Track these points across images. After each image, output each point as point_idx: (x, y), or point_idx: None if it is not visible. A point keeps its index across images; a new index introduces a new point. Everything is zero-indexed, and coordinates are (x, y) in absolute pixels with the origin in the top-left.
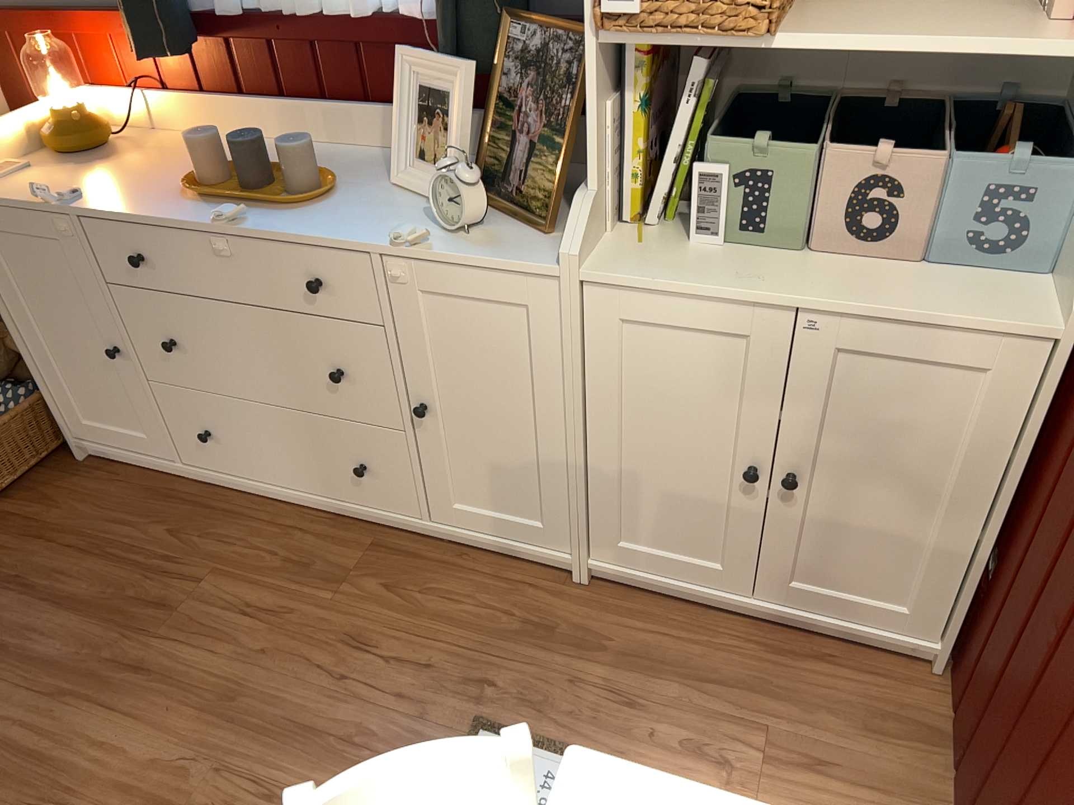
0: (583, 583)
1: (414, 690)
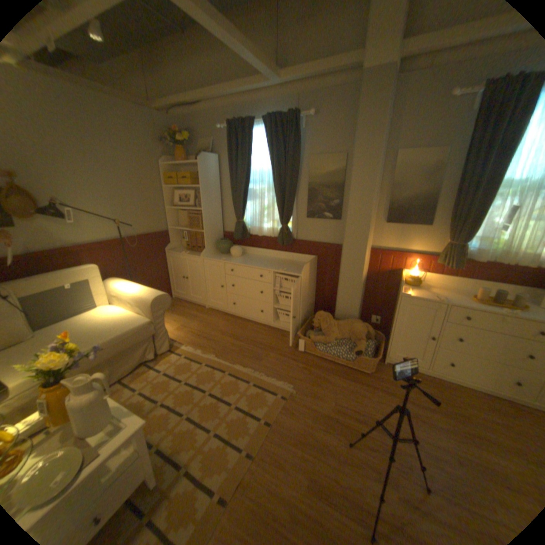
0: None
1: None
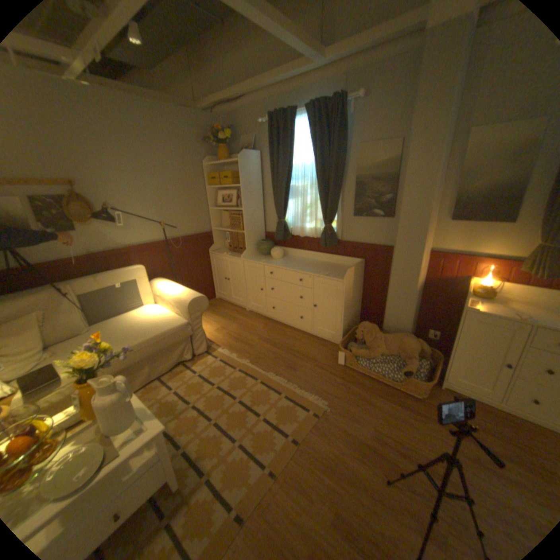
0: None
1: None
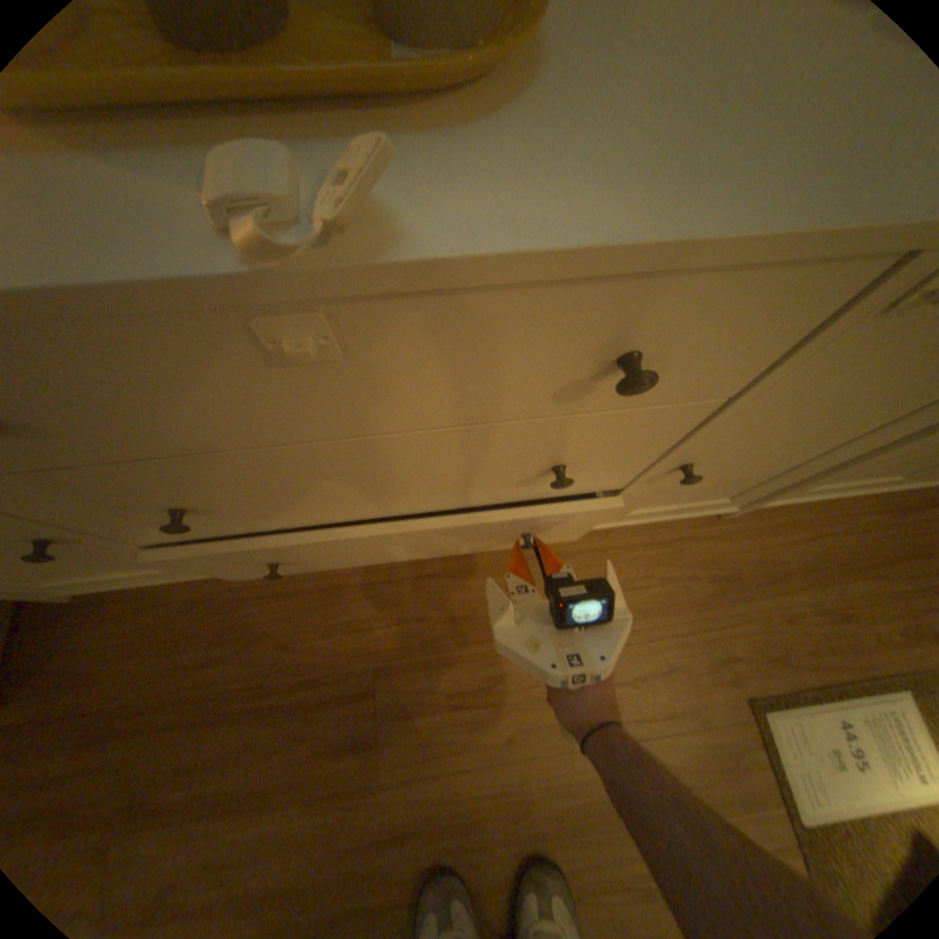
0: (730, 519)
1: (682, 712)
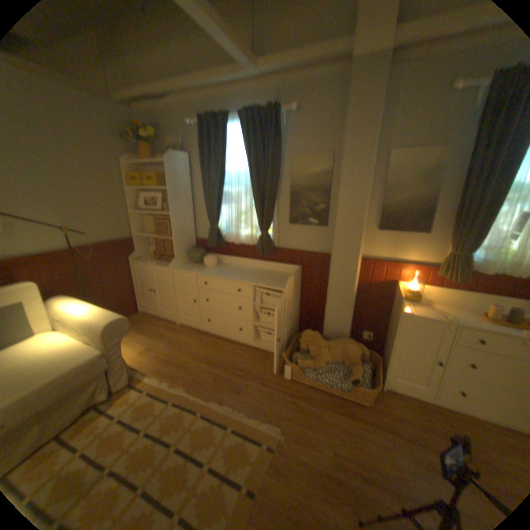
0: None
1: None
